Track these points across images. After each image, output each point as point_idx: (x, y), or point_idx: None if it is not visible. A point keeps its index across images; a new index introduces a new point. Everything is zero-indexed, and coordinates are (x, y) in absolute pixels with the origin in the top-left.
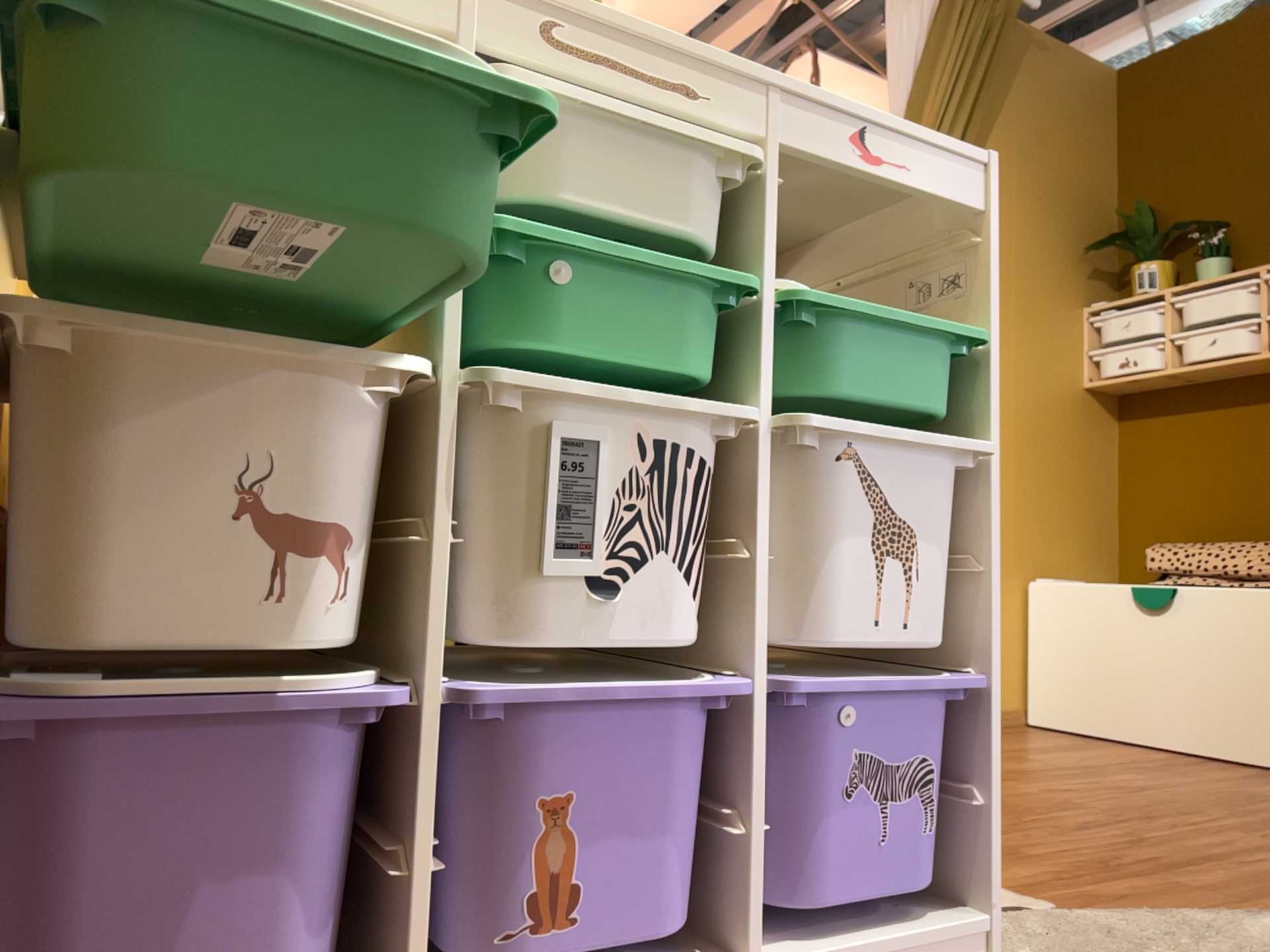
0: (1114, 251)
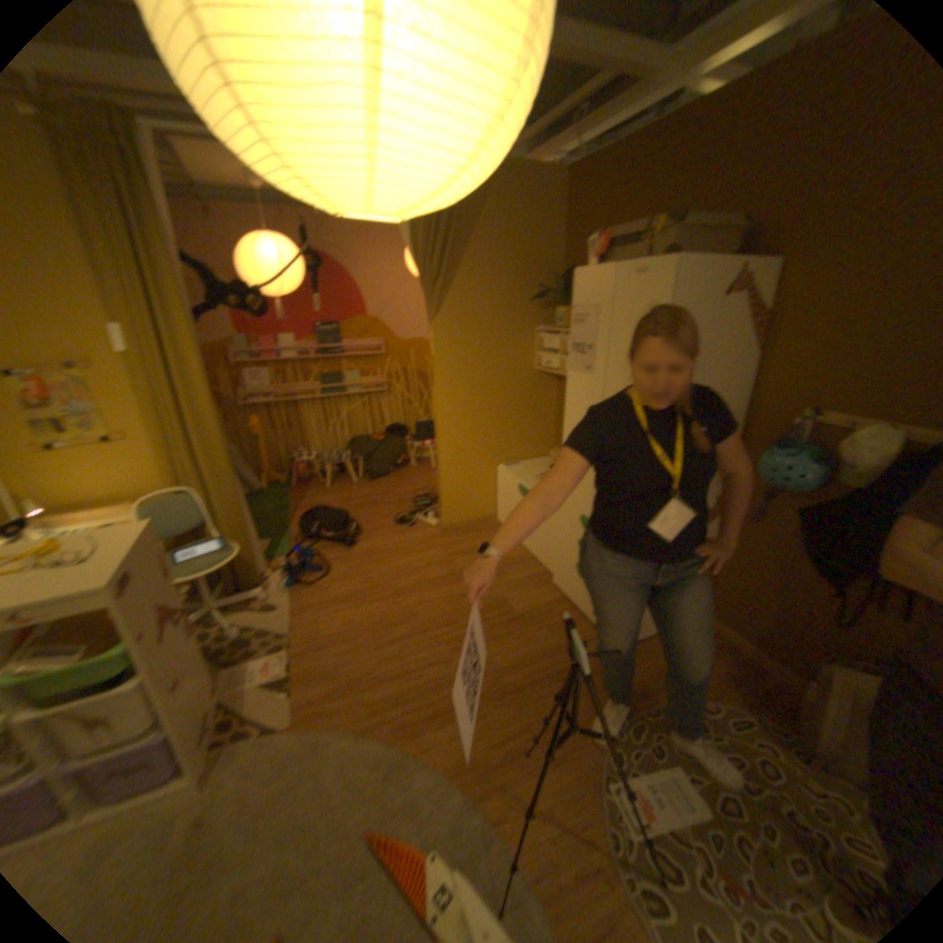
0: (550, 299)
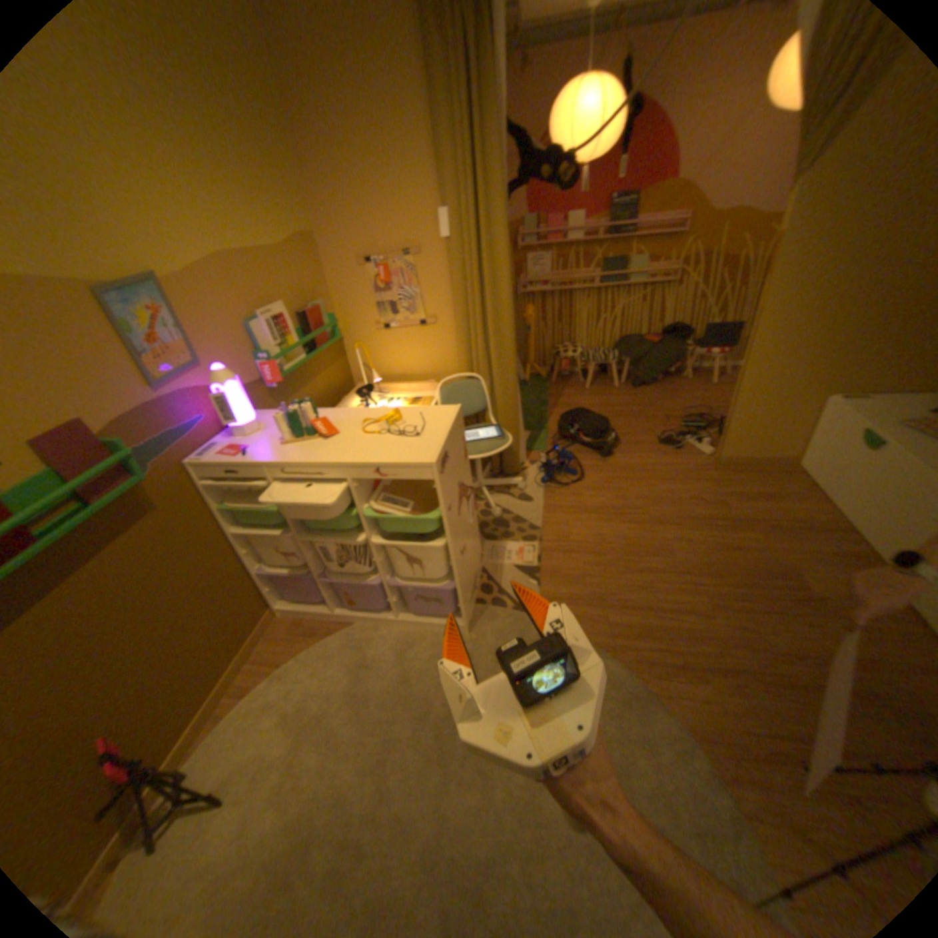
0: None
